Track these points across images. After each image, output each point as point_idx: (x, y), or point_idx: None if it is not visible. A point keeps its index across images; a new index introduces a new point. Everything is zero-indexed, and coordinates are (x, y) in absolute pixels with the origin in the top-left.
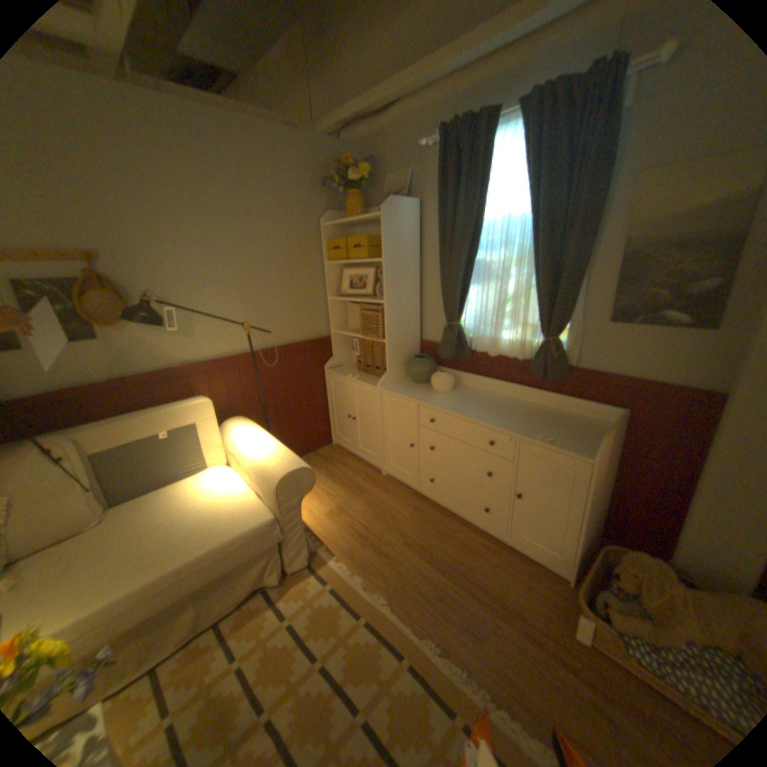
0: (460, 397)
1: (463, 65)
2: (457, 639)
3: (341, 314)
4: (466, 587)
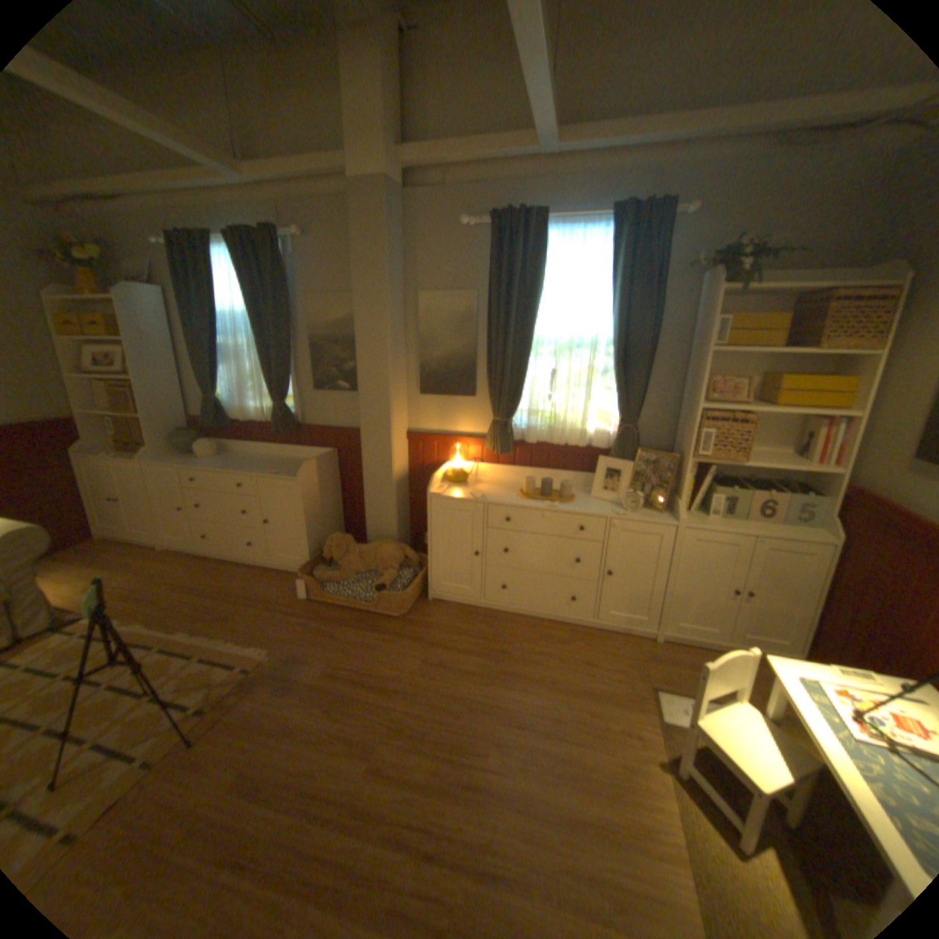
0: (220, 461)
1: (179, 191)
2: (205, 628)
3: (86, 395)
4: (224, 601)
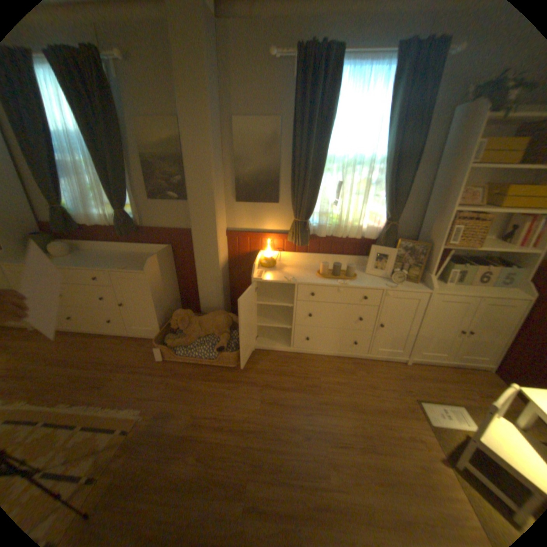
0: (73, 258)
1: None
2: (83, 395)
3: None
4: (95, 368)
